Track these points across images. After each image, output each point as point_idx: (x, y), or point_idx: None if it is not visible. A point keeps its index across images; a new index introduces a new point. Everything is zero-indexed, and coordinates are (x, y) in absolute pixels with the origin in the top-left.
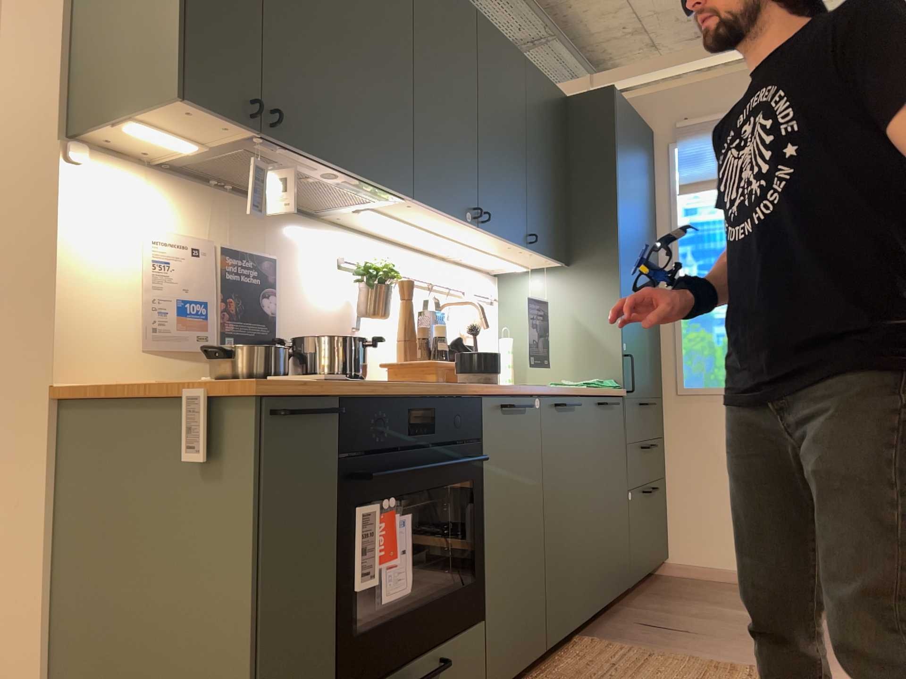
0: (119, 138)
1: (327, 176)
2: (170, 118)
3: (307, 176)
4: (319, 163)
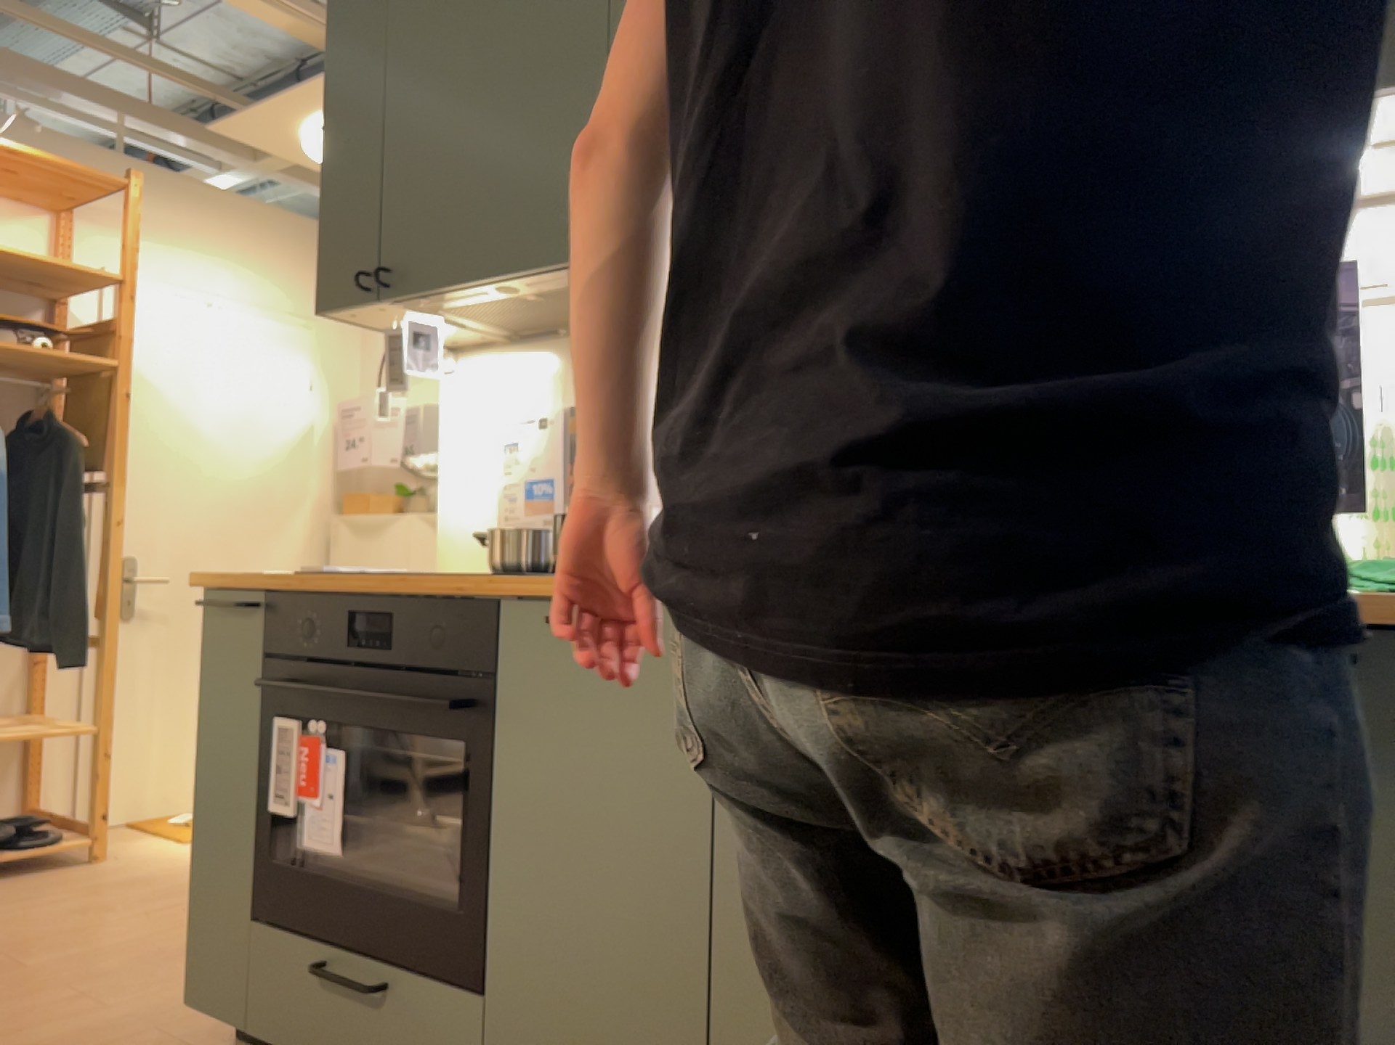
0: (452, 337)
1: (513, 290)
2: (372, 322)
3: (529, 295)
4: (463, 290)
